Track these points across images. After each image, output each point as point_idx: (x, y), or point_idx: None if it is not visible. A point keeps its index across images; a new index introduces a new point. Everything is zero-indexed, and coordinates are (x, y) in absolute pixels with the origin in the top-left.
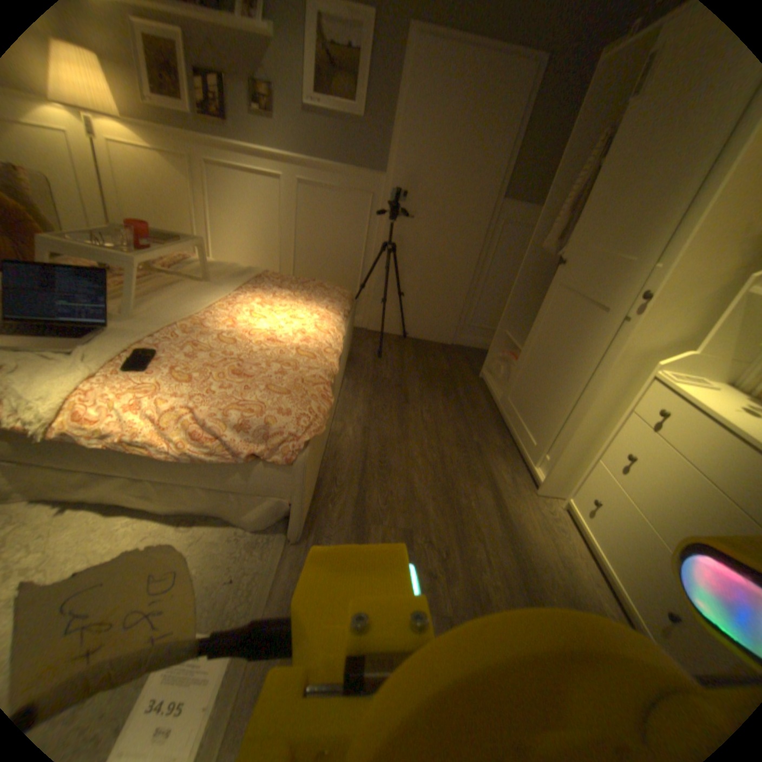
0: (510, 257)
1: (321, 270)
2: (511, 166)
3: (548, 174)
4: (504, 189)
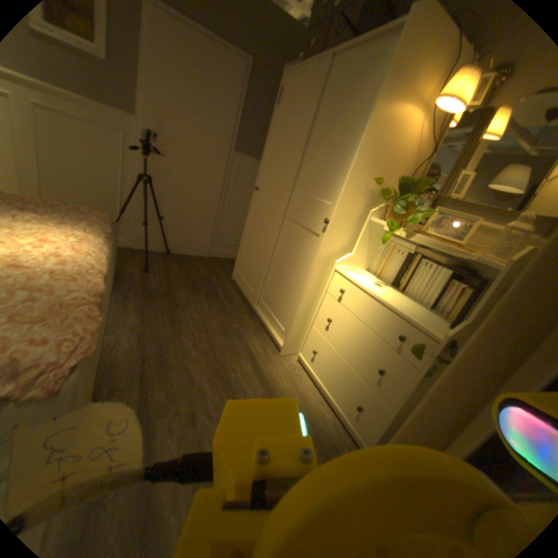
0: (243, 192)
1: (75, 194)
2: (237, 128)
3: (261, 139)
4: (233, 144)
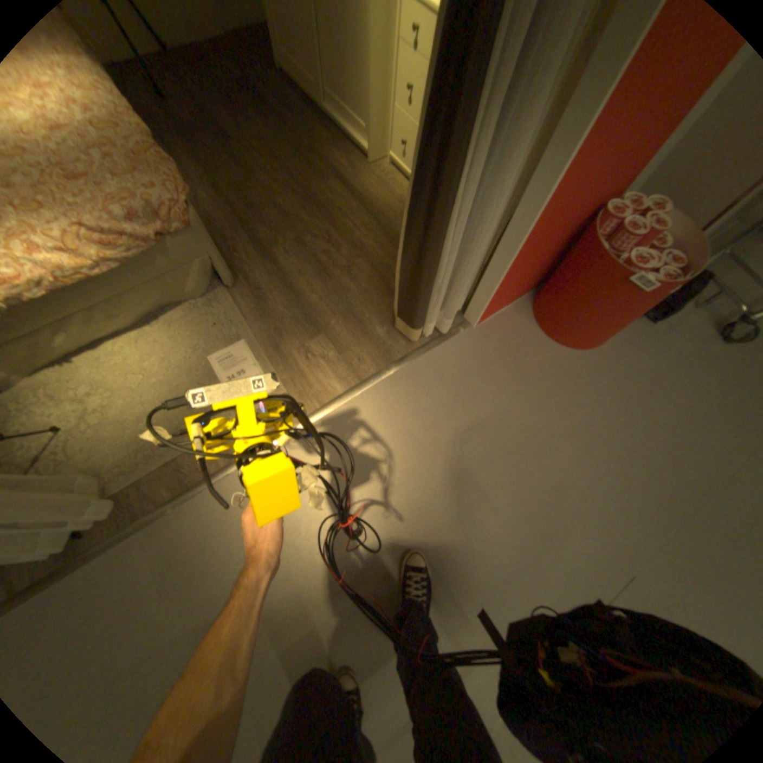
0: None
1: None
2: None
3: None
4: None
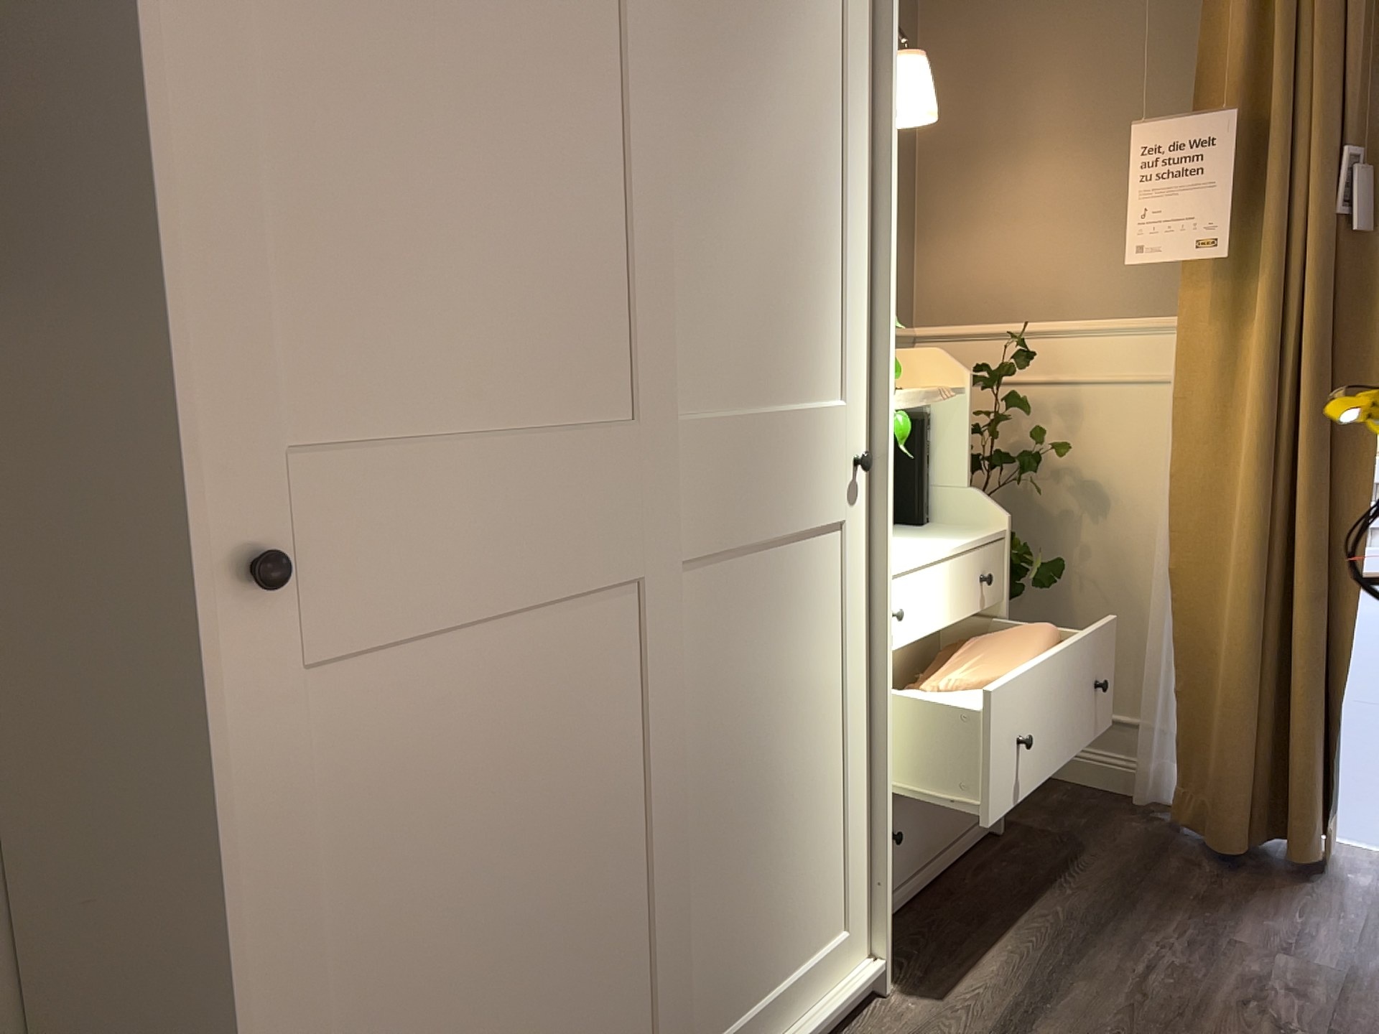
0: None
1: None
2: None
3: None
4: None
